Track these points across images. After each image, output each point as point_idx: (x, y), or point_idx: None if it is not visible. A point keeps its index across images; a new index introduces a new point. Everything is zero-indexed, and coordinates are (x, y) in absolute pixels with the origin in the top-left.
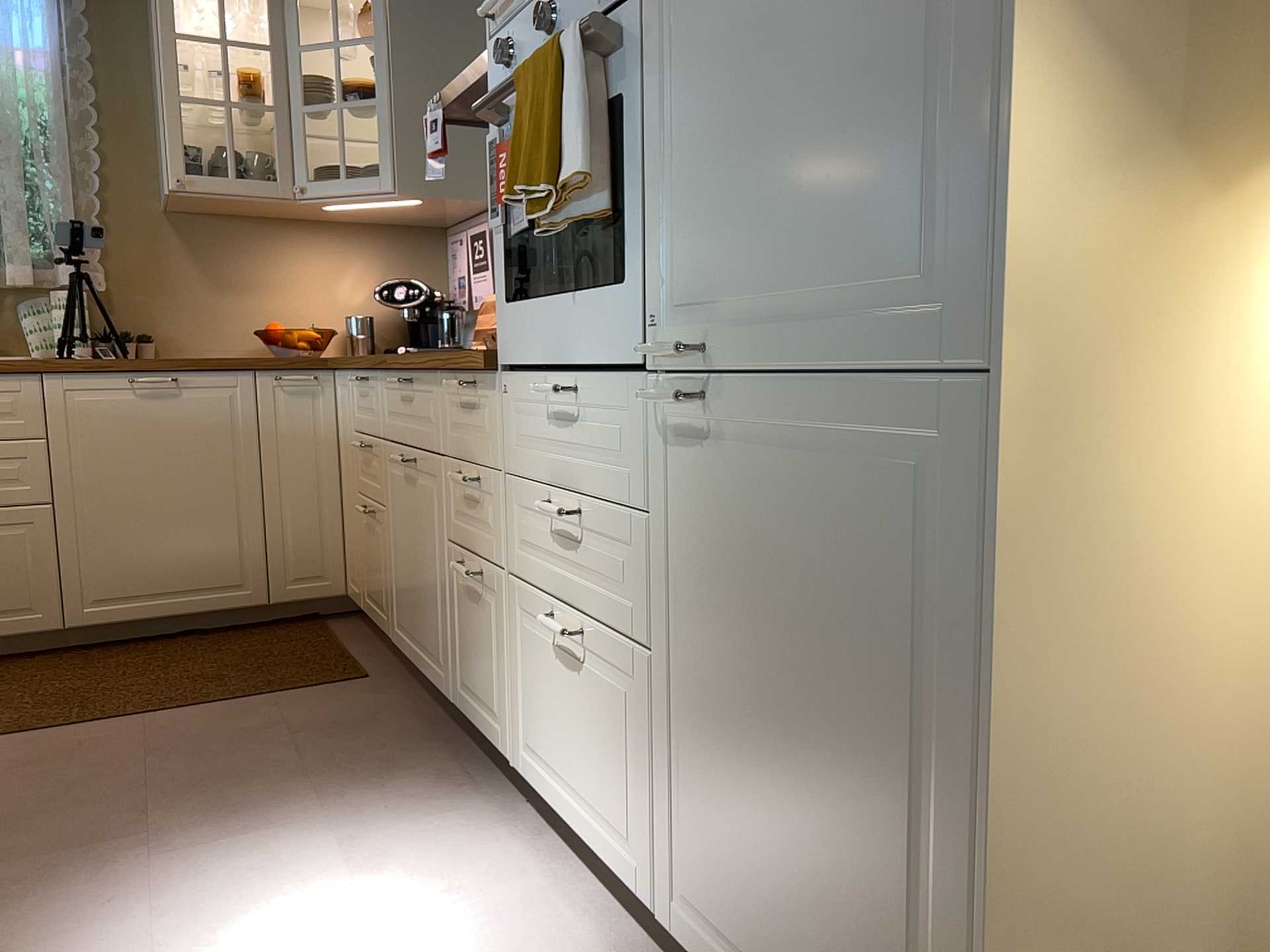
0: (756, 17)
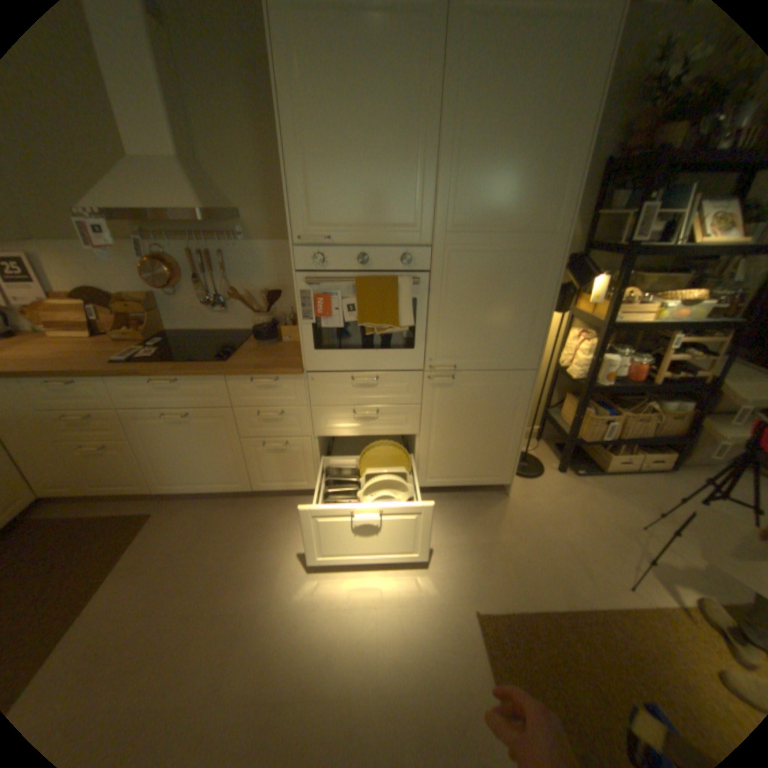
0: (478, 297)
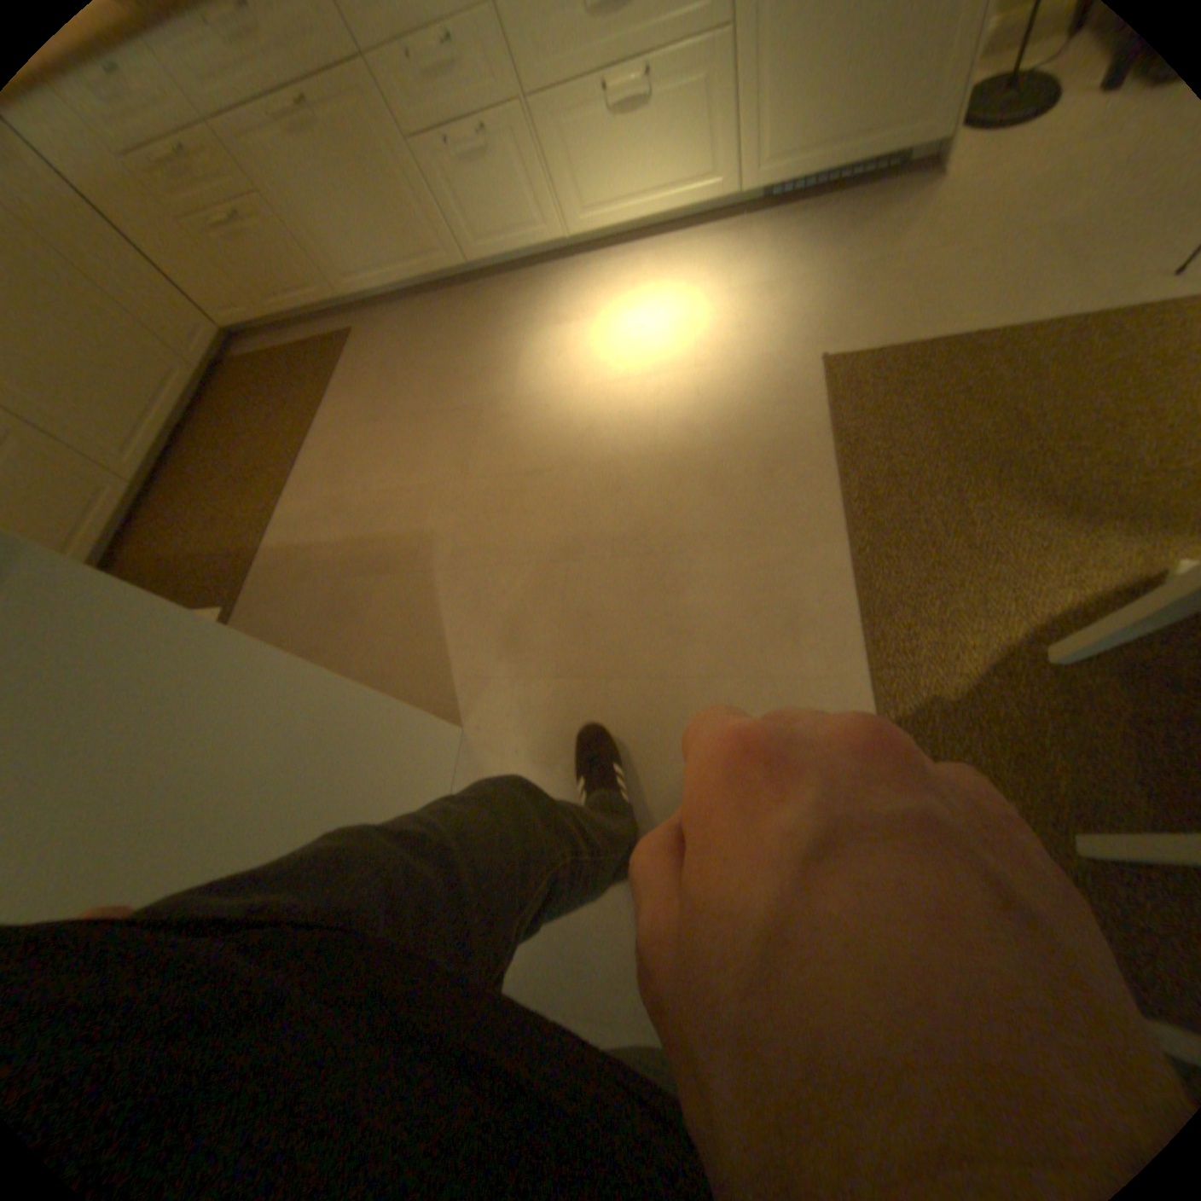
0: None
